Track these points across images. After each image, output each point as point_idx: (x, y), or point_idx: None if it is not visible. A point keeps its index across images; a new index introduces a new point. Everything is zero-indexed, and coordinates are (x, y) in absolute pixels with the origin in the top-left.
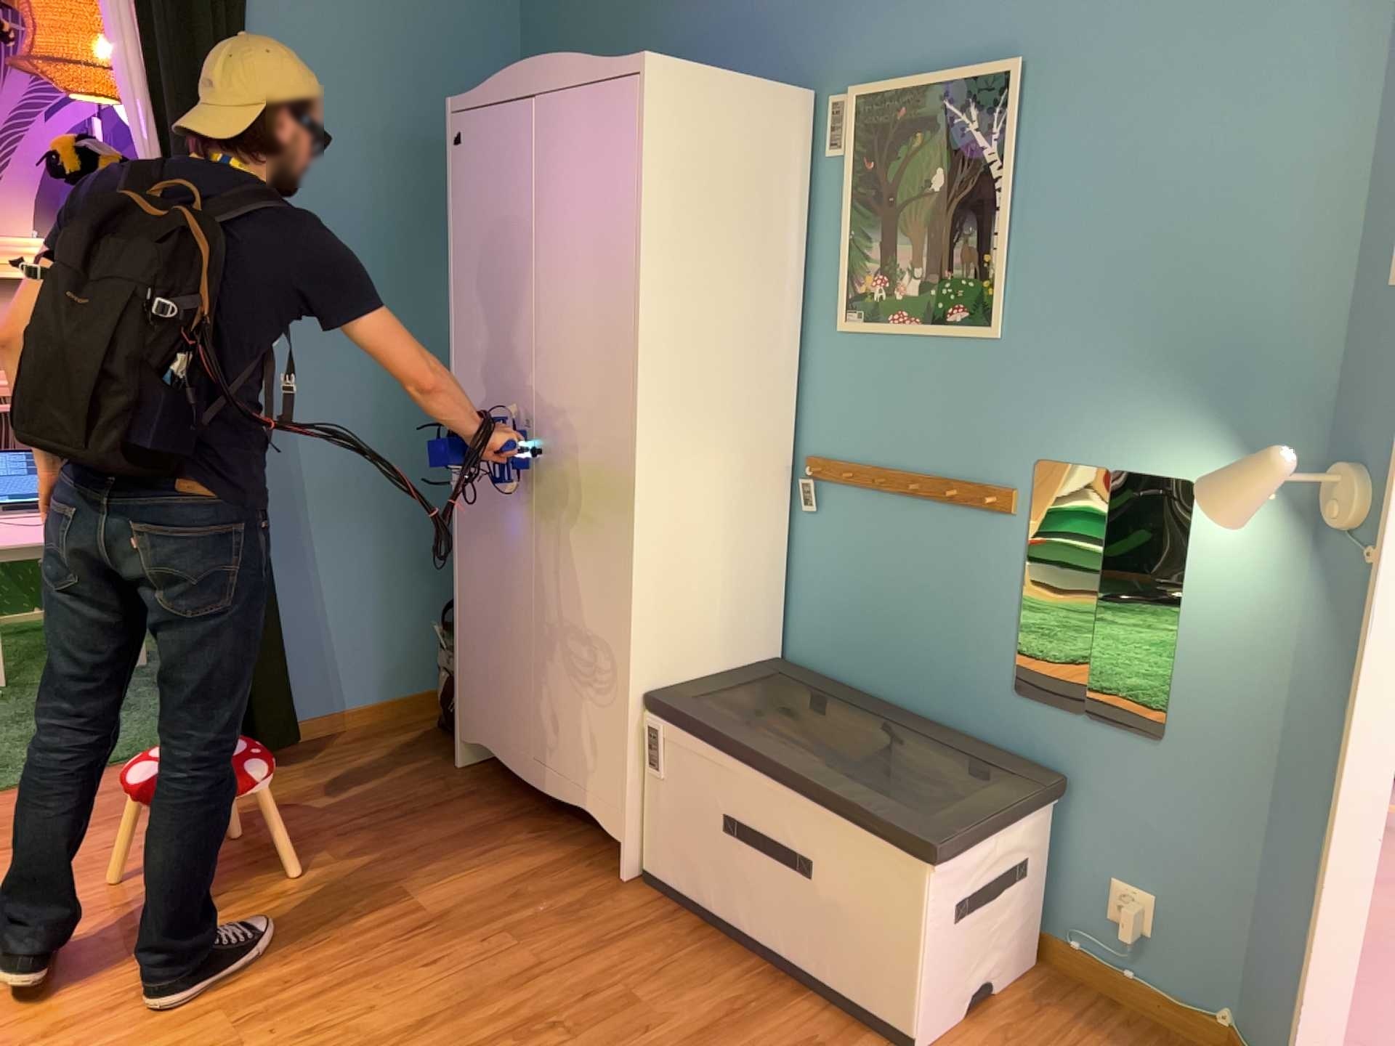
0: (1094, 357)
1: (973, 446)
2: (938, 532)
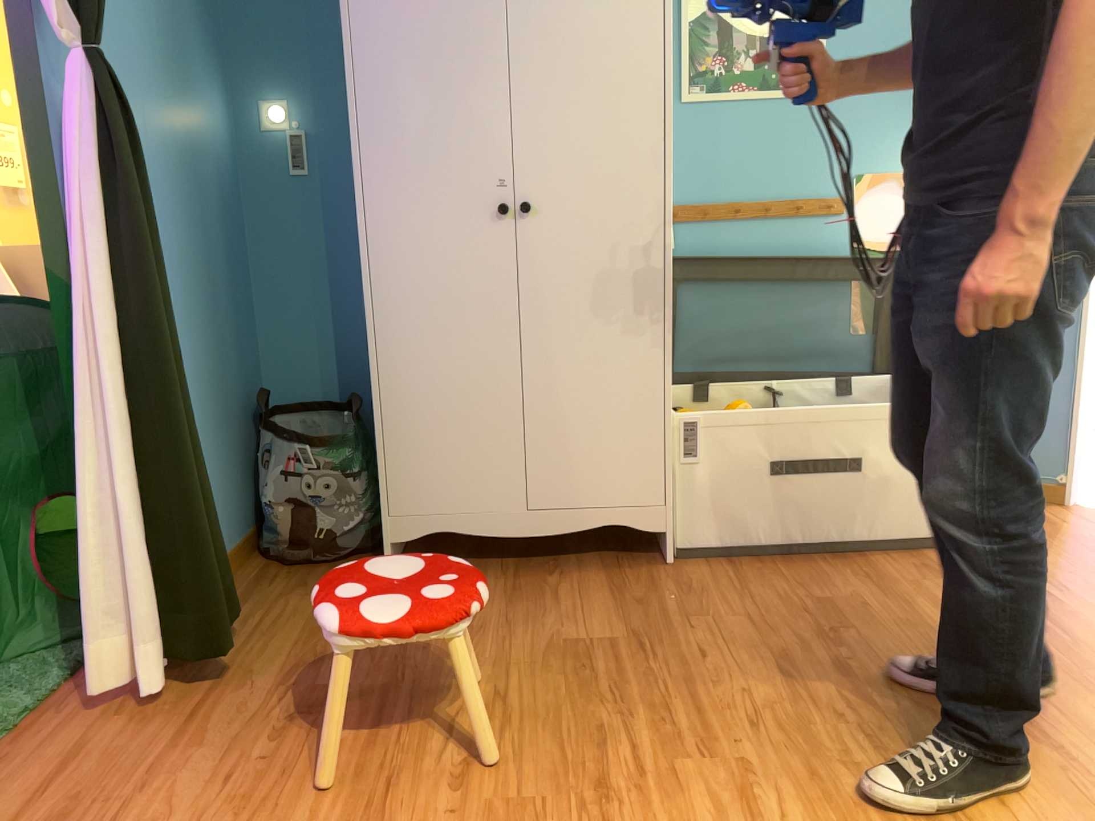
0: (890, 103)
1: (807, 174)
2: (783, 240)
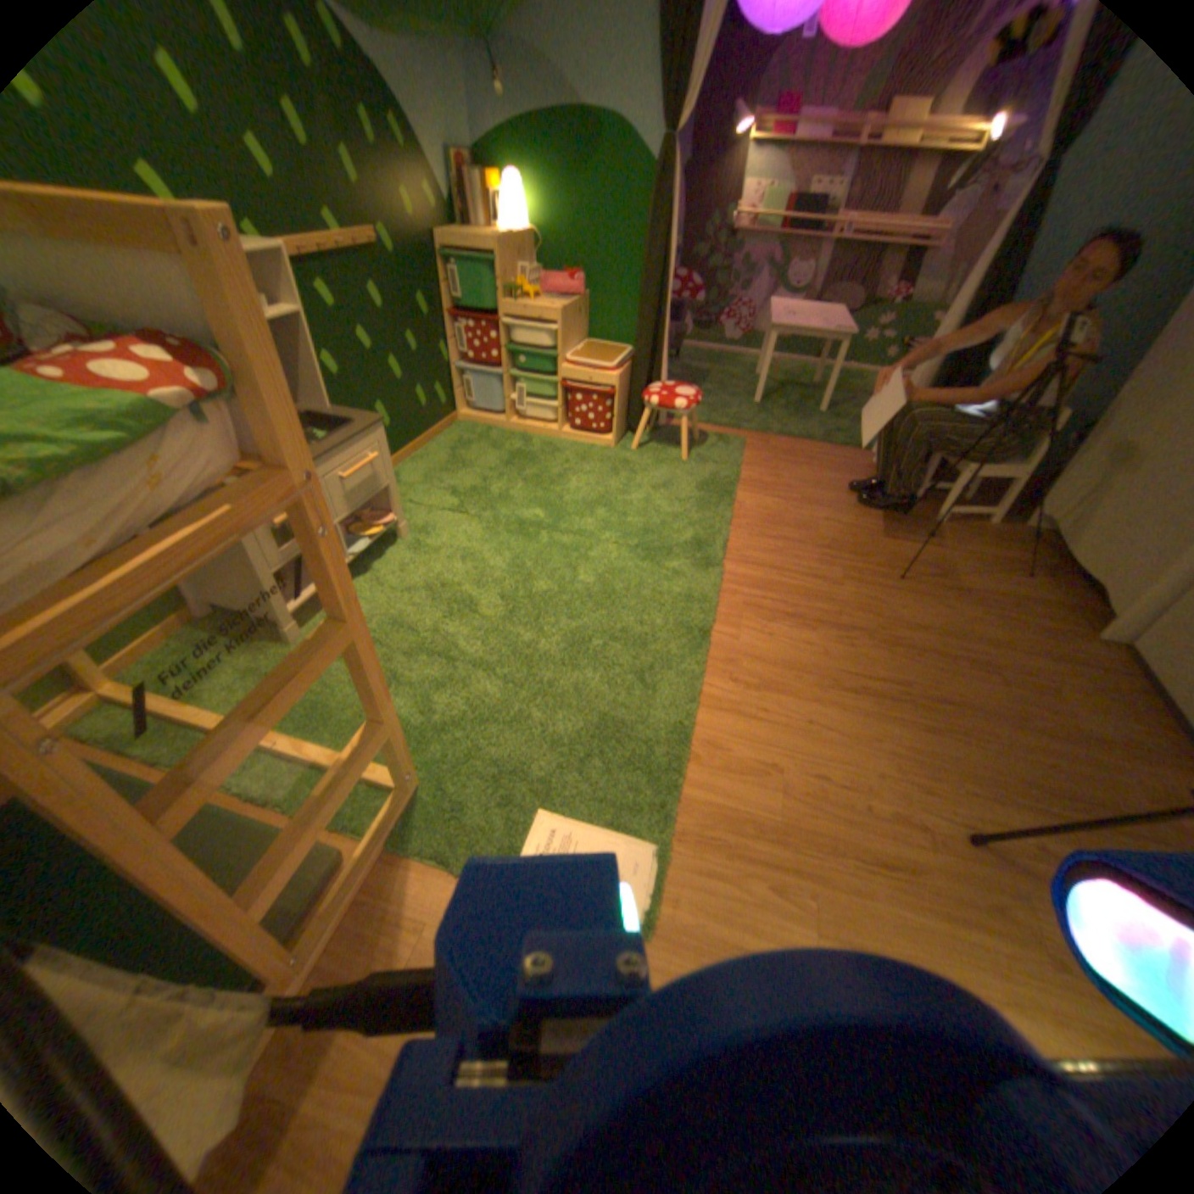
0: None
1: None
2: None
